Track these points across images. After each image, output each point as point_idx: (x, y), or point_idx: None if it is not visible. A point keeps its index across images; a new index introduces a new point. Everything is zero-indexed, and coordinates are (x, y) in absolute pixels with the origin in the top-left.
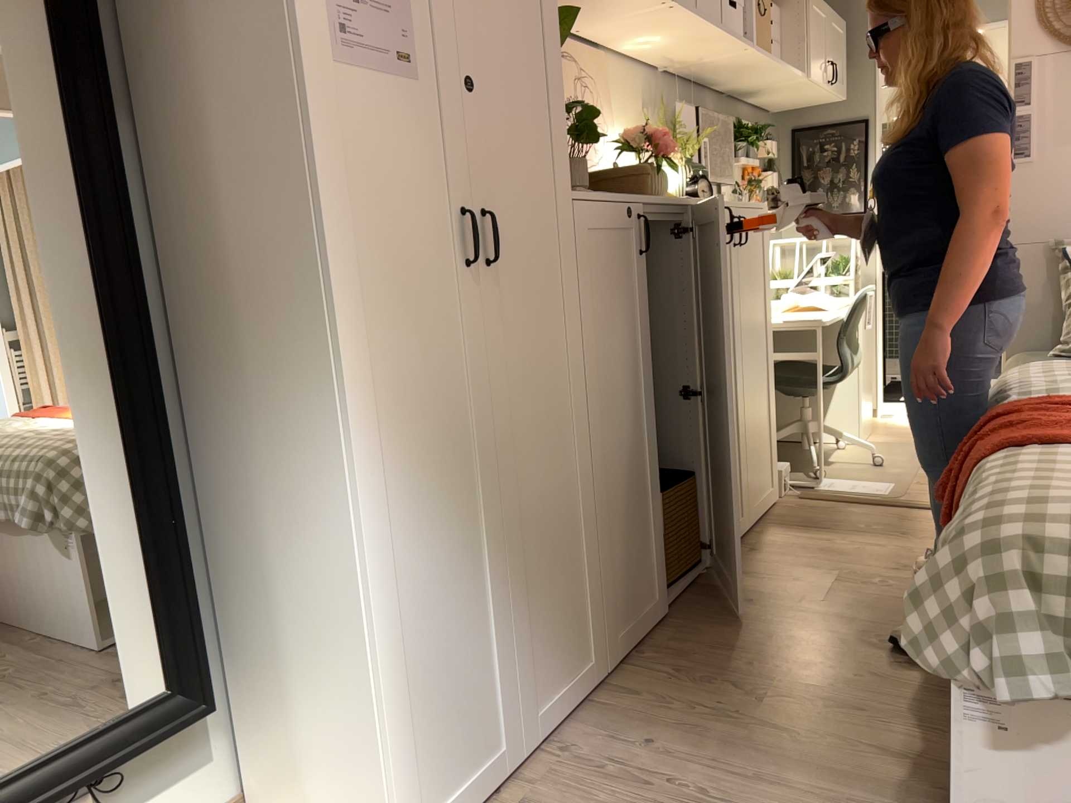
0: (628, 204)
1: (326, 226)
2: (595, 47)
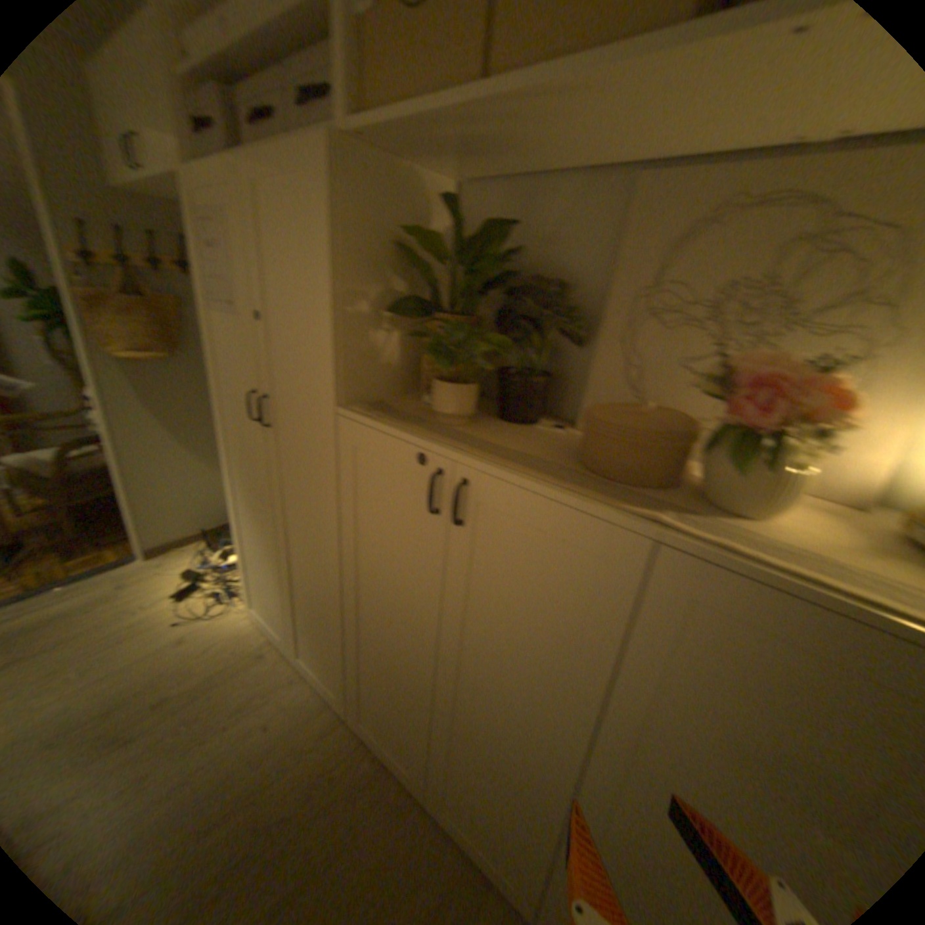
0: (418, 449)
1: (210, 380)
2: None
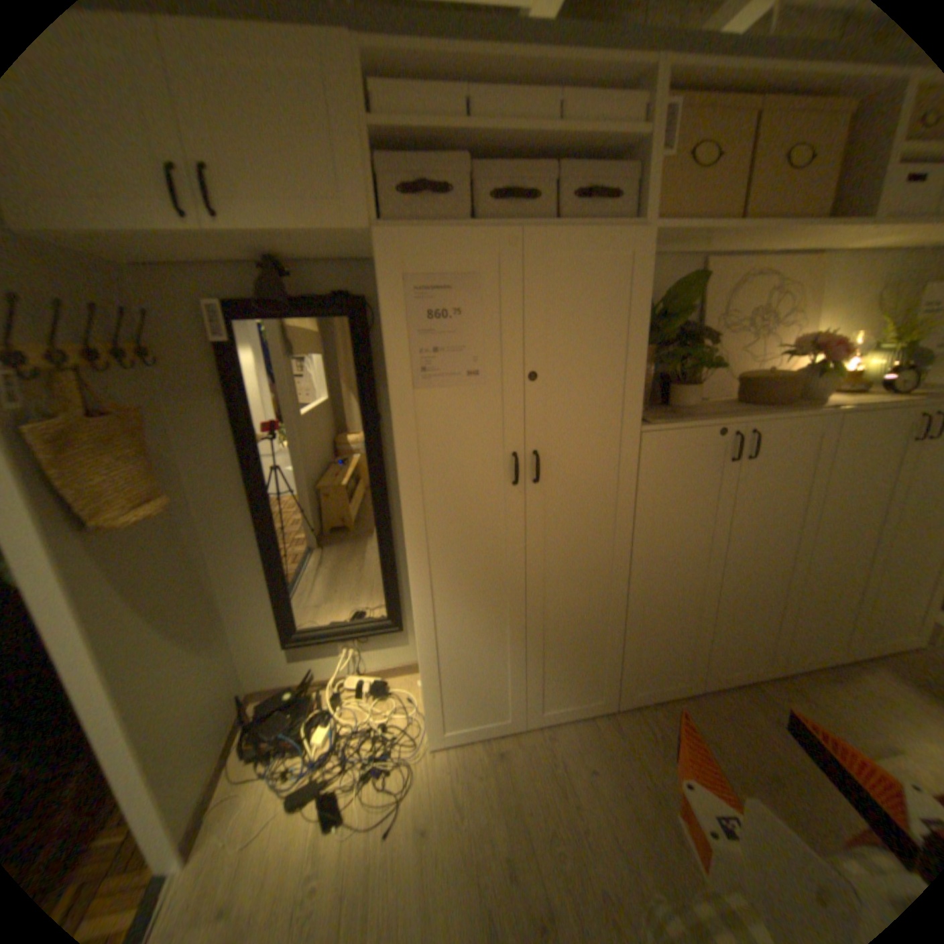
0: (722, 427)
1: (406, 474)
2: (816, 253)
